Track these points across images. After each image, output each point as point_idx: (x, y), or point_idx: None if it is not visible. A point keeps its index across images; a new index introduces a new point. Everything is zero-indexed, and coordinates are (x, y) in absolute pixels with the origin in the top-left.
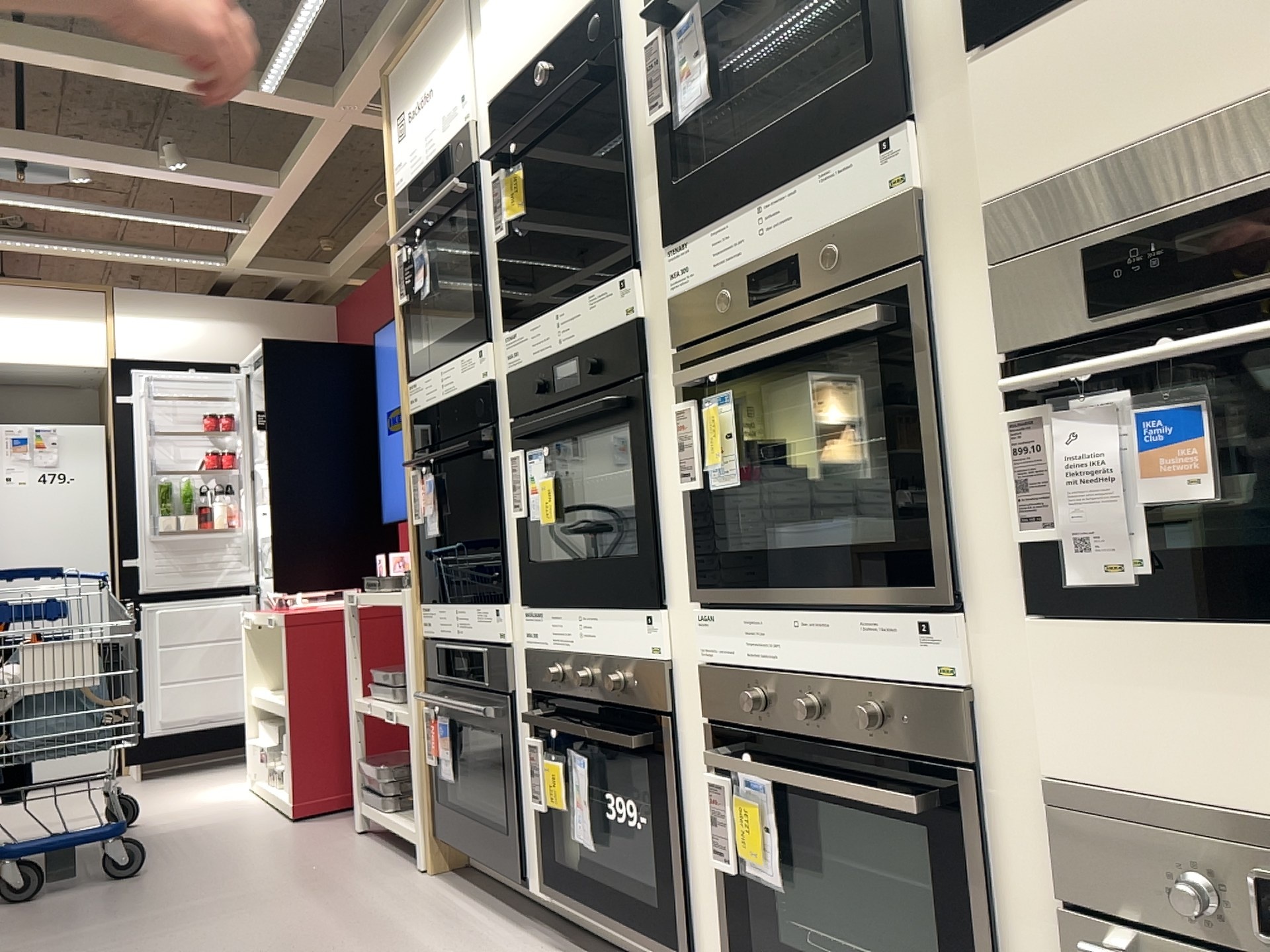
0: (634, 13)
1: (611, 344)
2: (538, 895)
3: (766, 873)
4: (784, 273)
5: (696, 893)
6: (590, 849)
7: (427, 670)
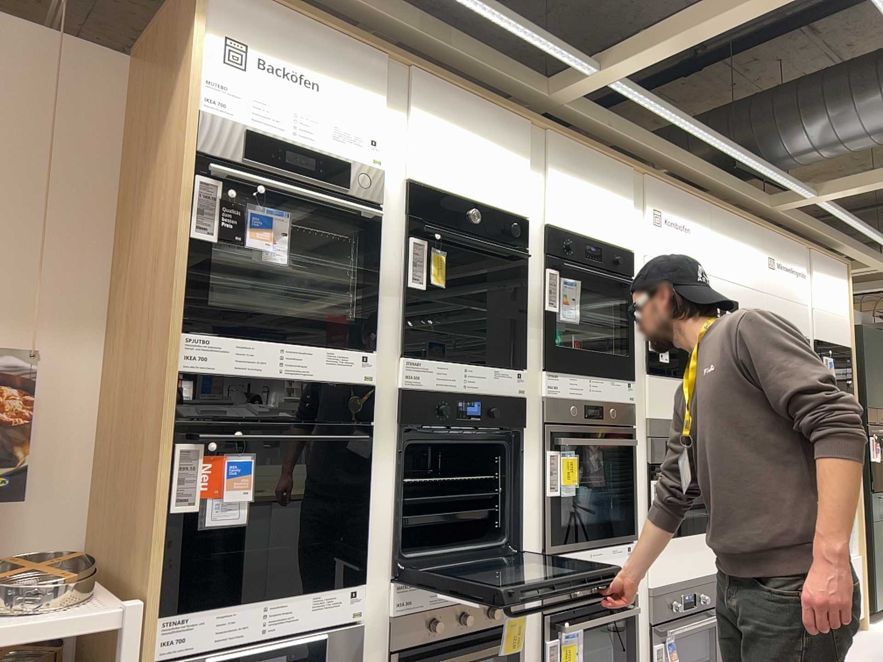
0: (532, 245)
1: (507, 403)
2: None
3: None
4: (589, 408)
5: None
6: None
7: None
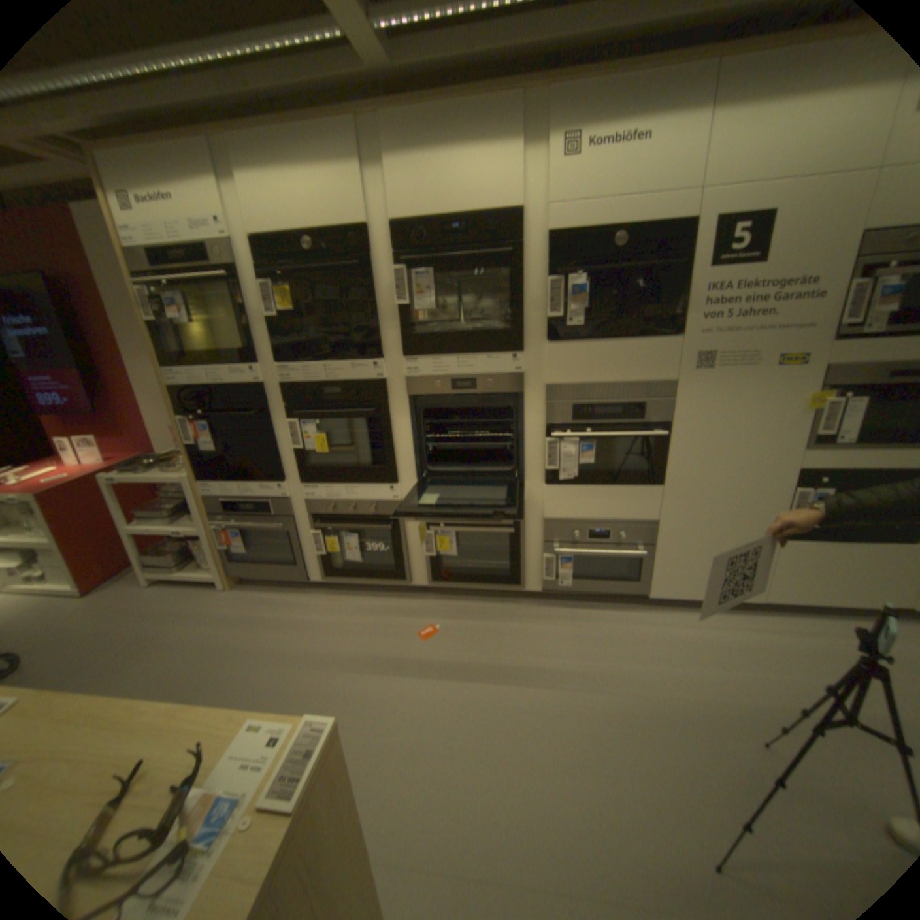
0: (381, 247)
1: (368, 389)
2: (316, 583)
3: (449, 555)
4: (467, 385)
5: (411, 565)
6: (357, 563)
7: (209, 513)
